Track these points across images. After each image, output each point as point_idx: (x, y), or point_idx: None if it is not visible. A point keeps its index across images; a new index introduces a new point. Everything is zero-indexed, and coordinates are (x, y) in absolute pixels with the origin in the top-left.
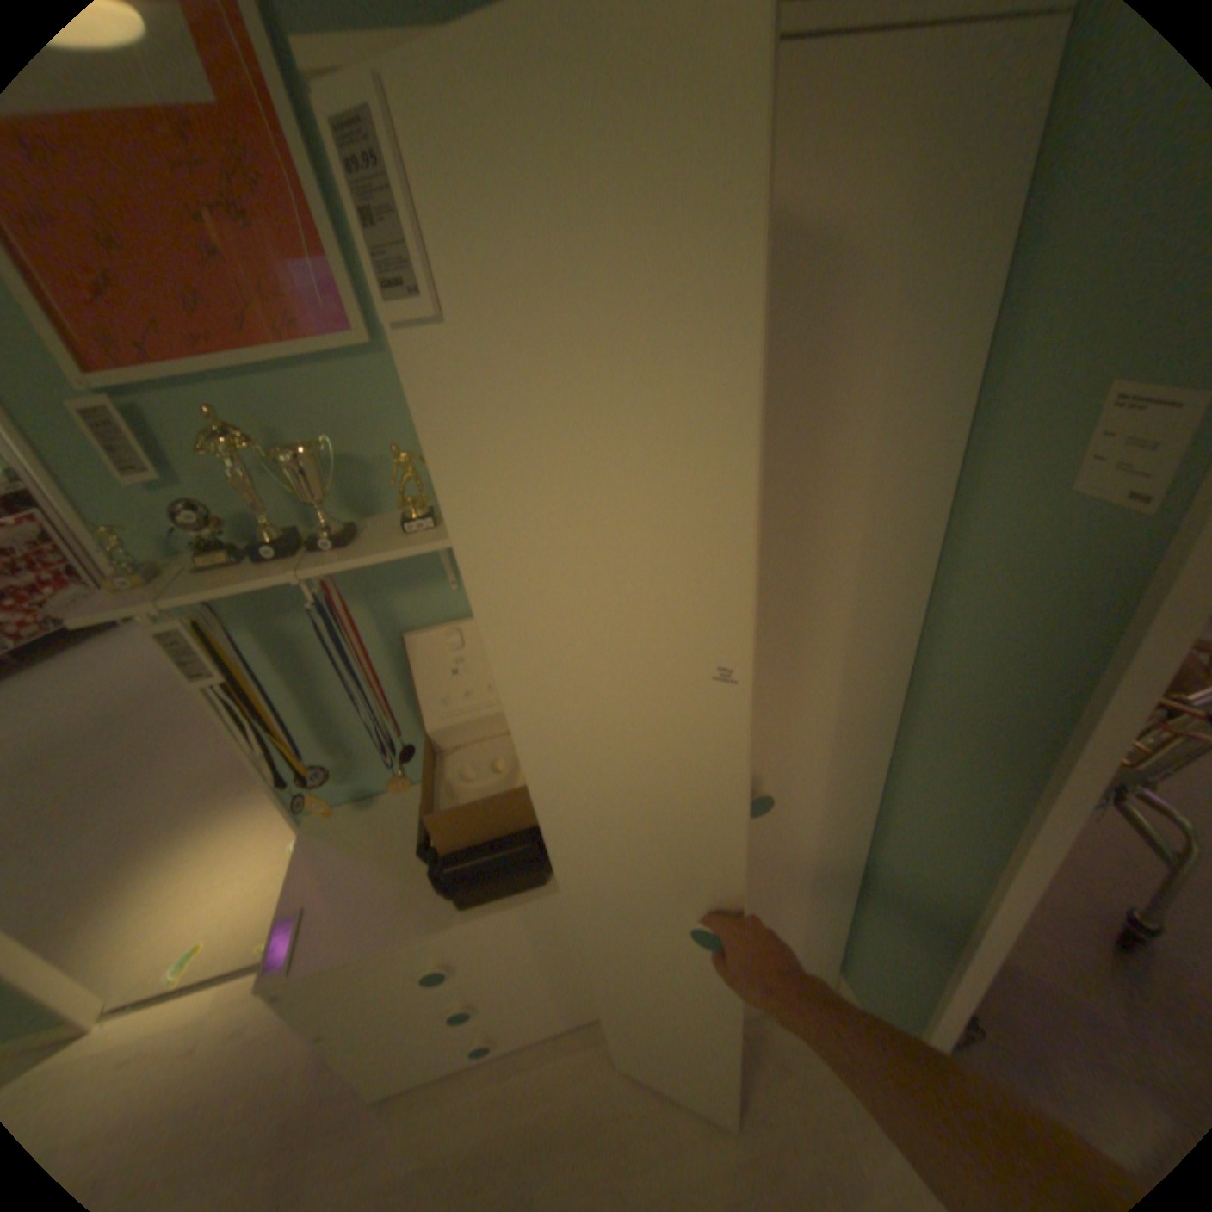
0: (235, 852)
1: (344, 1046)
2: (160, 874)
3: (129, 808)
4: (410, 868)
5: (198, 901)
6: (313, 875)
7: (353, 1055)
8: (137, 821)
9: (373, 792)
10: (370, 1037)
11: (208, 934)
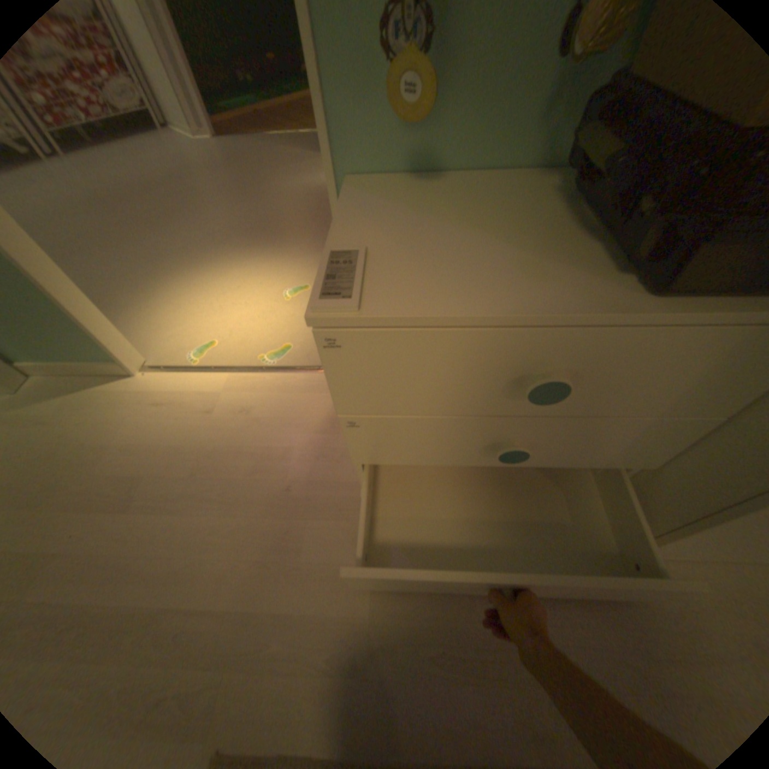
0: (242, 286)
1: (375, 441)
2: (185, 287)
3: (162, 241)
4: (527, 235)
5: (213, 312)
6: (373, 220)
7: (377, 454)
8: (168, 250)
9: (442, 160)
10: (406, 442)
11: (221, 336)
